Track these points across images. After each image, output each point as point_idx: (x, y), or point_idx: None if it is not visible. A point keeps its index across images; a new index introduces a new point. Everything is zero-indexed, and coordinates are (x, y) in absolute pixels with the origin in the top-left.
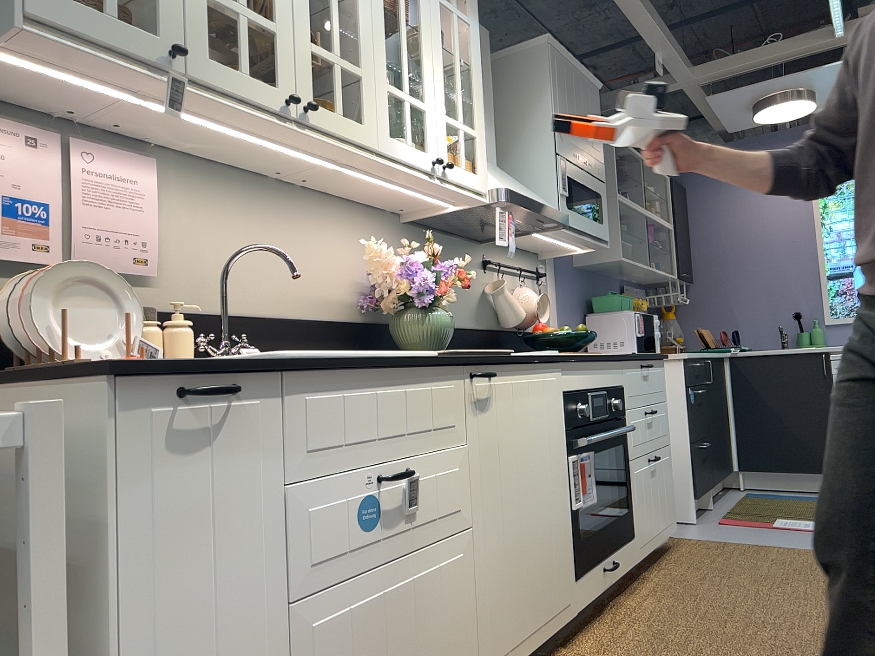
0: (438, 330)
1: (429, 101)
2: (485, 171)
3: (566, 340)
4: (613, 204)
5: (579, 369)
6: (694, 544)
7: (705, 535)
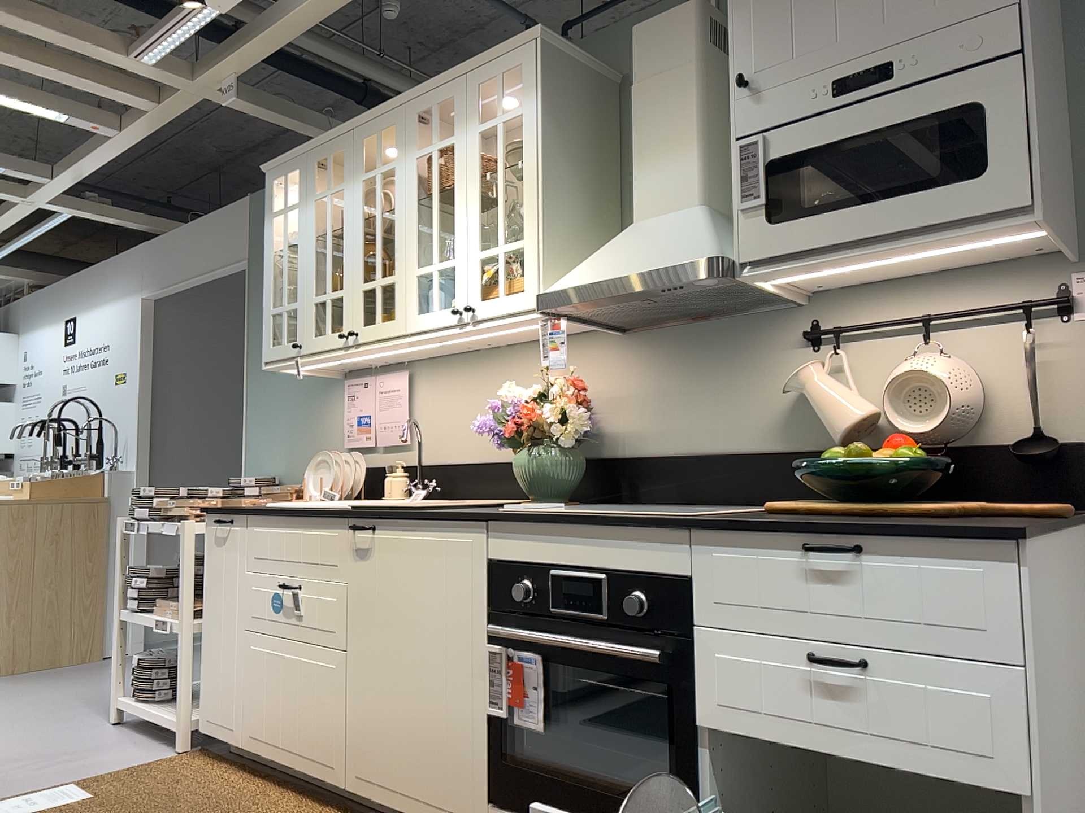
0: (528, 472)
1: (458, 252)
2: (532, 280)
3: (831, 475)
4: None
5: (528, 532)
6: None
7: None
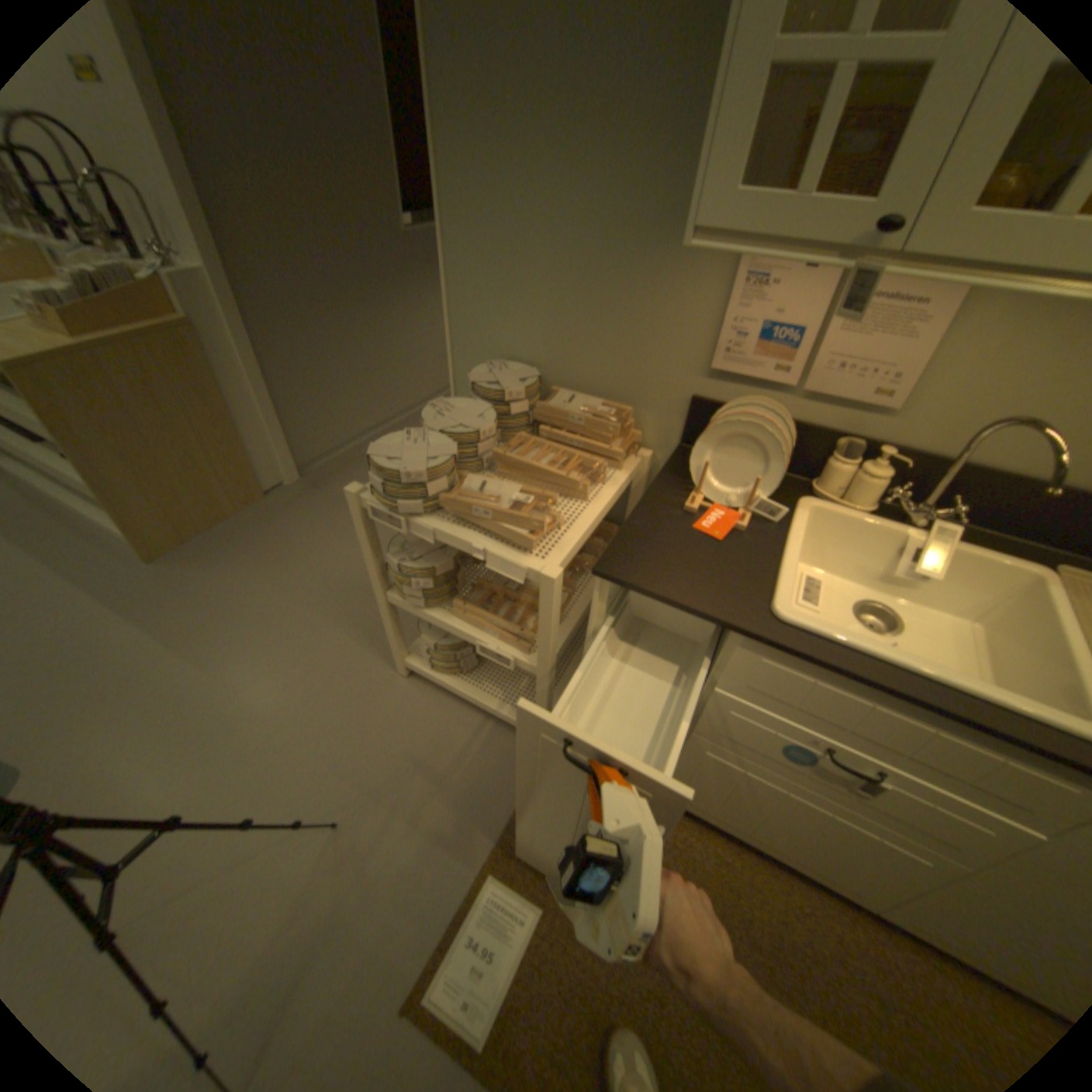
0: None
1: None
2: None
3: None
4: None
5: None
6: None
7: None
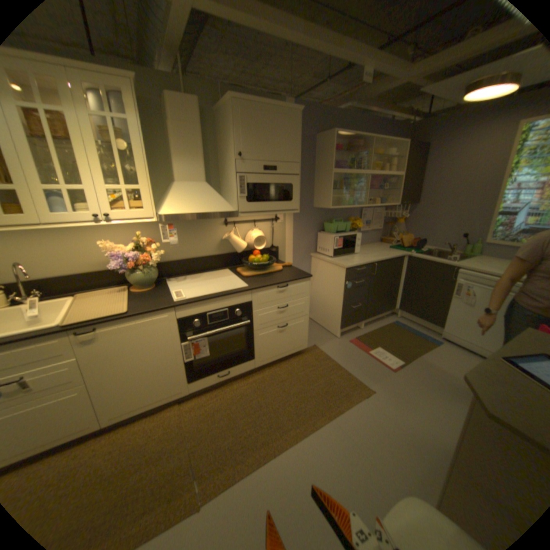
0: (141, 279)
1: (87, 183)
2: (150, 206)
3: (254, 265)
4: (335, 173)
5: (195, 305)
6: (315, 355)
7: (330, 349)
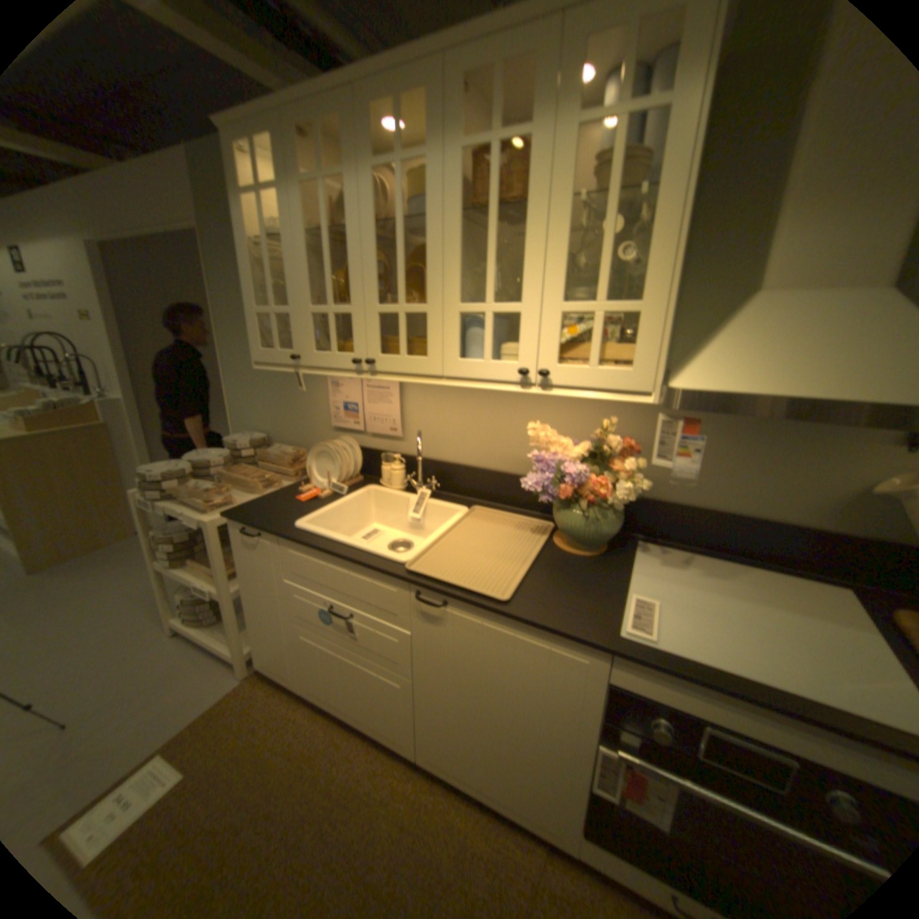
0: (576, 525)
1: (527, 295)
2: (649, 359)
3: None
4: None
5: (677, 682)
6: None
7: None
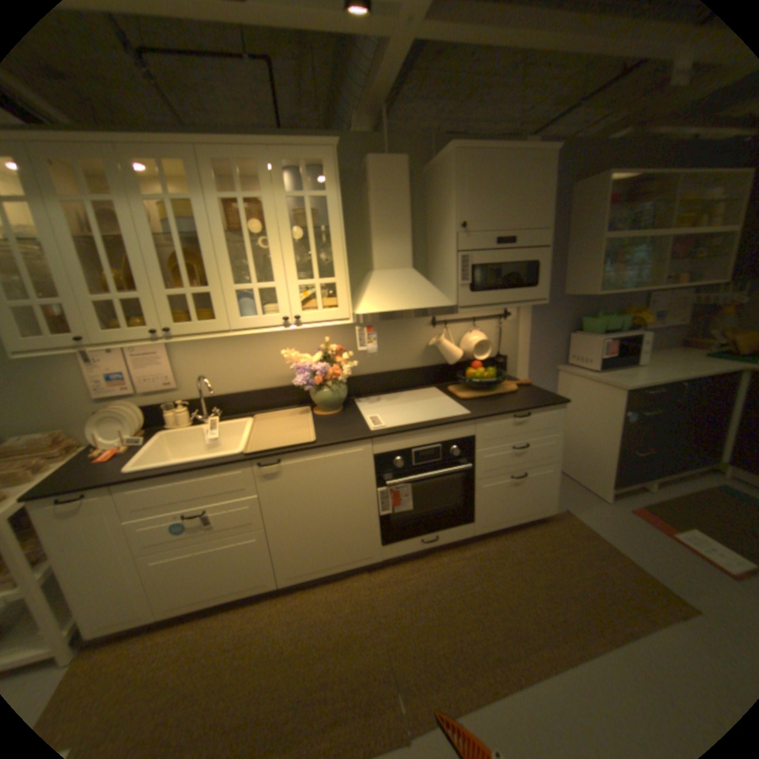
0: (328, 398)
1: (279, 279)
2: (346, 304)
3: (476, 382)
4: (608, 238)
5: (398, 437)
6: (571, 527)
7: (597, 521)
